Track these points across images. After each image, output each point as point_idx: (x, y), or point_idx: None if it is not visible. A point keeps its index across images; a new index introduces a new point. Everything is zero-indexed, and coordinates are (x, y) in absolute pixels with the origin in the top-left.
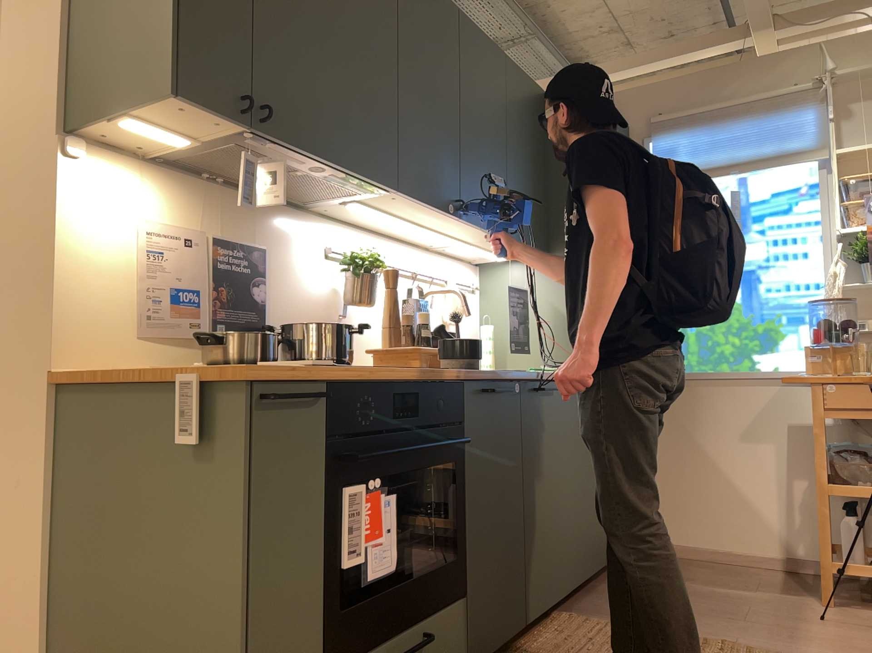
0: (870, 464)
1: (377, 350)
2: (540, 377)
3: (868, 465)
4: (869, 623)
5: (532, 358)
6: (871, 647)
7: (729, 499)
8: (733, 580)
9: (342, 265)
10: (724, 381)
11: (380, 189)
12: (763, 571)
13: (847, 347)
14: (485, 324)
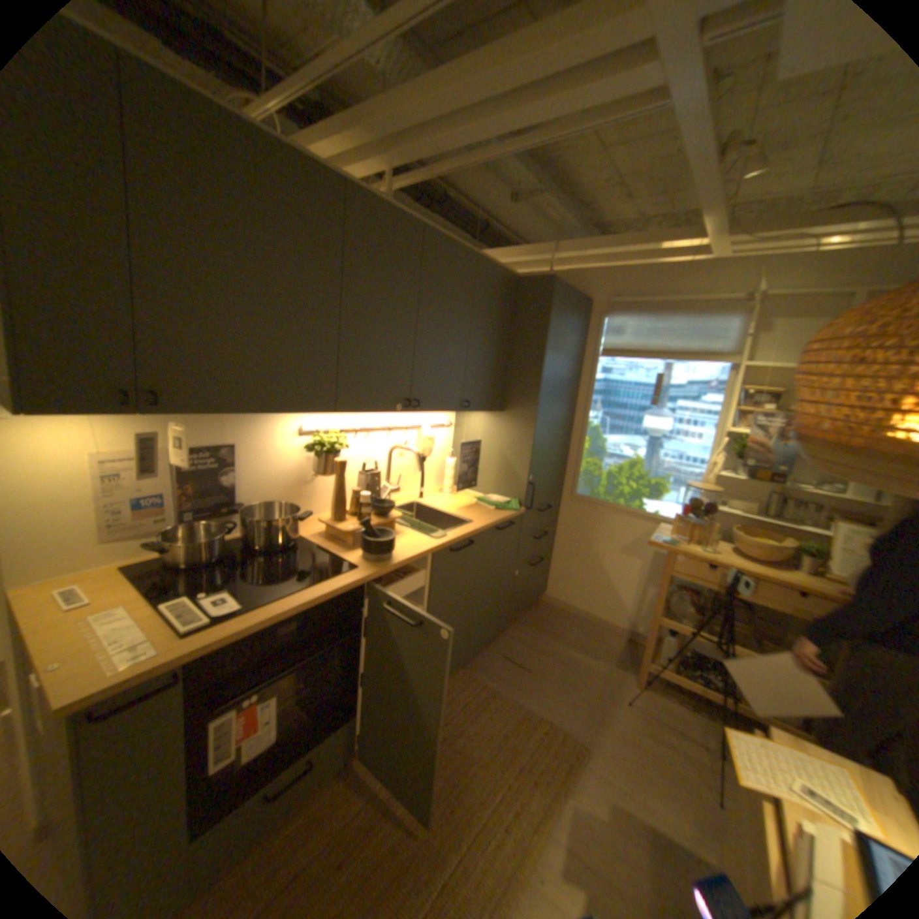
0: (695, 610)
1: (323, 524)
2: (456, 538)
3: (693, 612)
4: (659, 715)
5: (479, 483)
6: (648, 747)
7: (603, 587)
8: (588, 646)
9: (306, 448)
10: (617, 511)
11: (320, 410)
12: (613, 637)
13: (706, 522)
14: (448, 456)
